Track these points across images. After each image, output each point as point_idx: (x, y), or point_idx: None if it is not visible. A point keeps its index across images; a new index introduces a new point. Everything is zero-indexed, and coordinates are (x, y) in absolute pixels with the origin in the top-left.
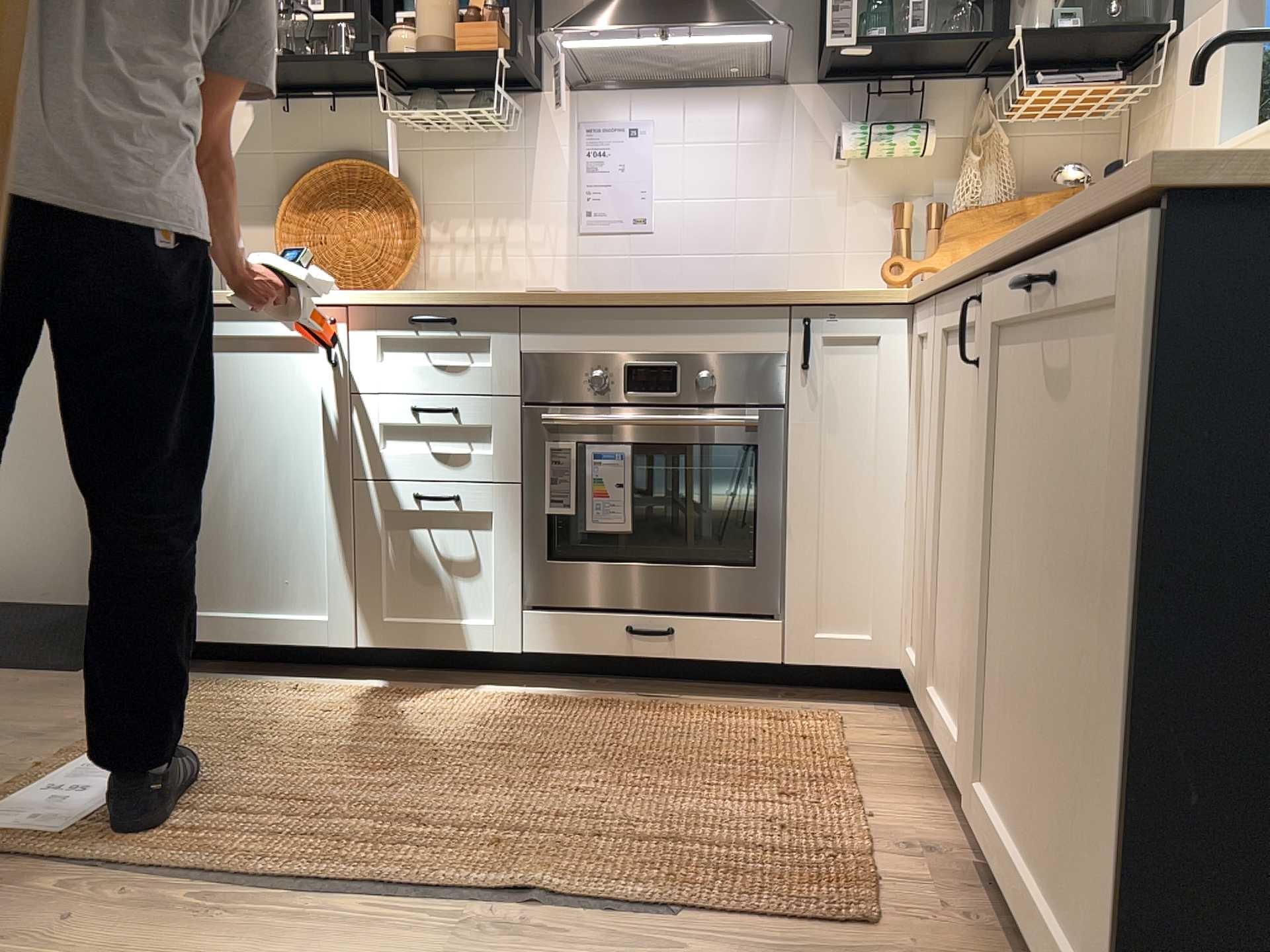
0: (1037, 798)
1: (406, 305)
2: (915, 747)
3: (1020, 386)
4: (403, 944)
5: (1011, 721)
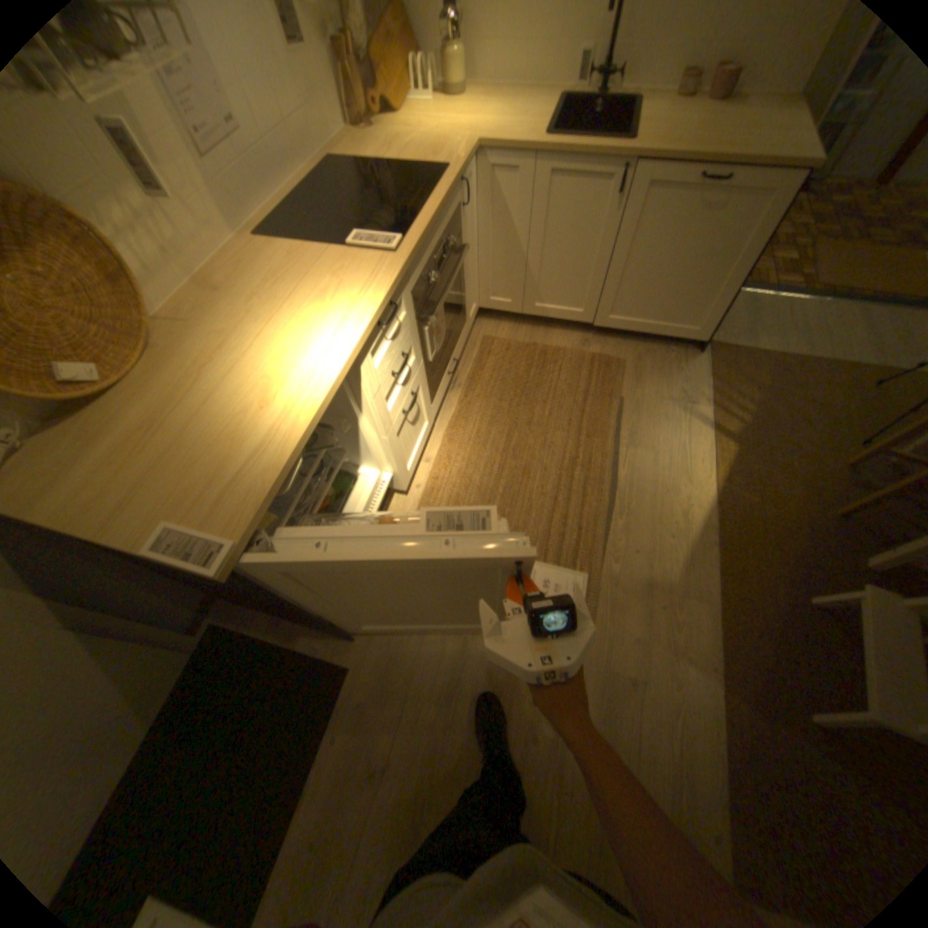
0: (650, 309)
1: (378, 315)
2: (510, 326)
3: (656, 203)
4: (634, 460)
5: (629, 298)
